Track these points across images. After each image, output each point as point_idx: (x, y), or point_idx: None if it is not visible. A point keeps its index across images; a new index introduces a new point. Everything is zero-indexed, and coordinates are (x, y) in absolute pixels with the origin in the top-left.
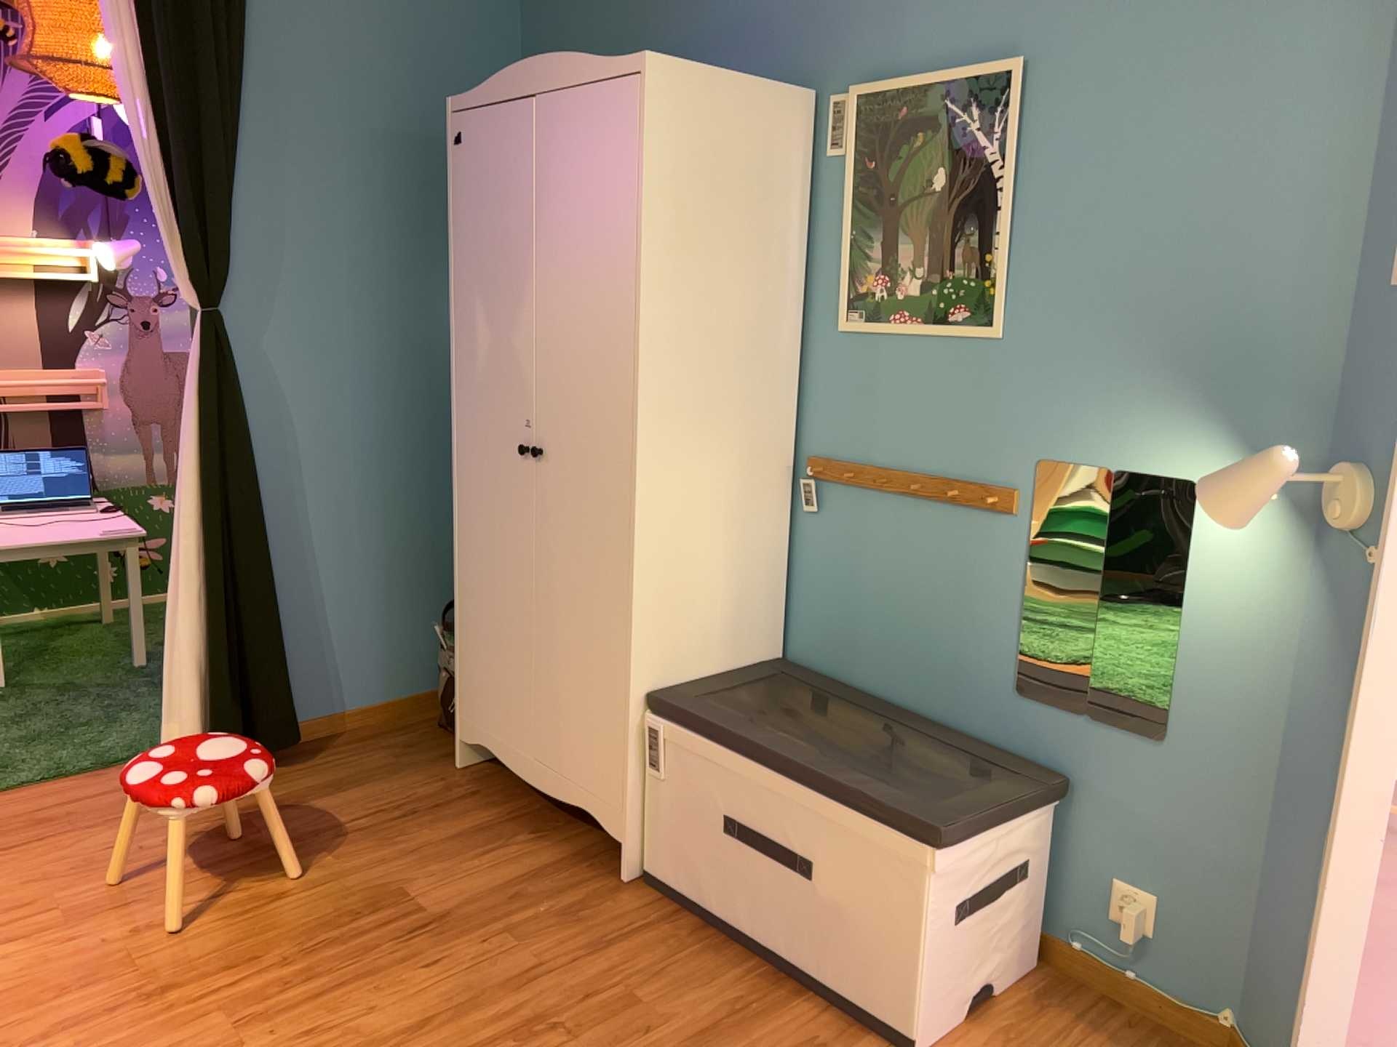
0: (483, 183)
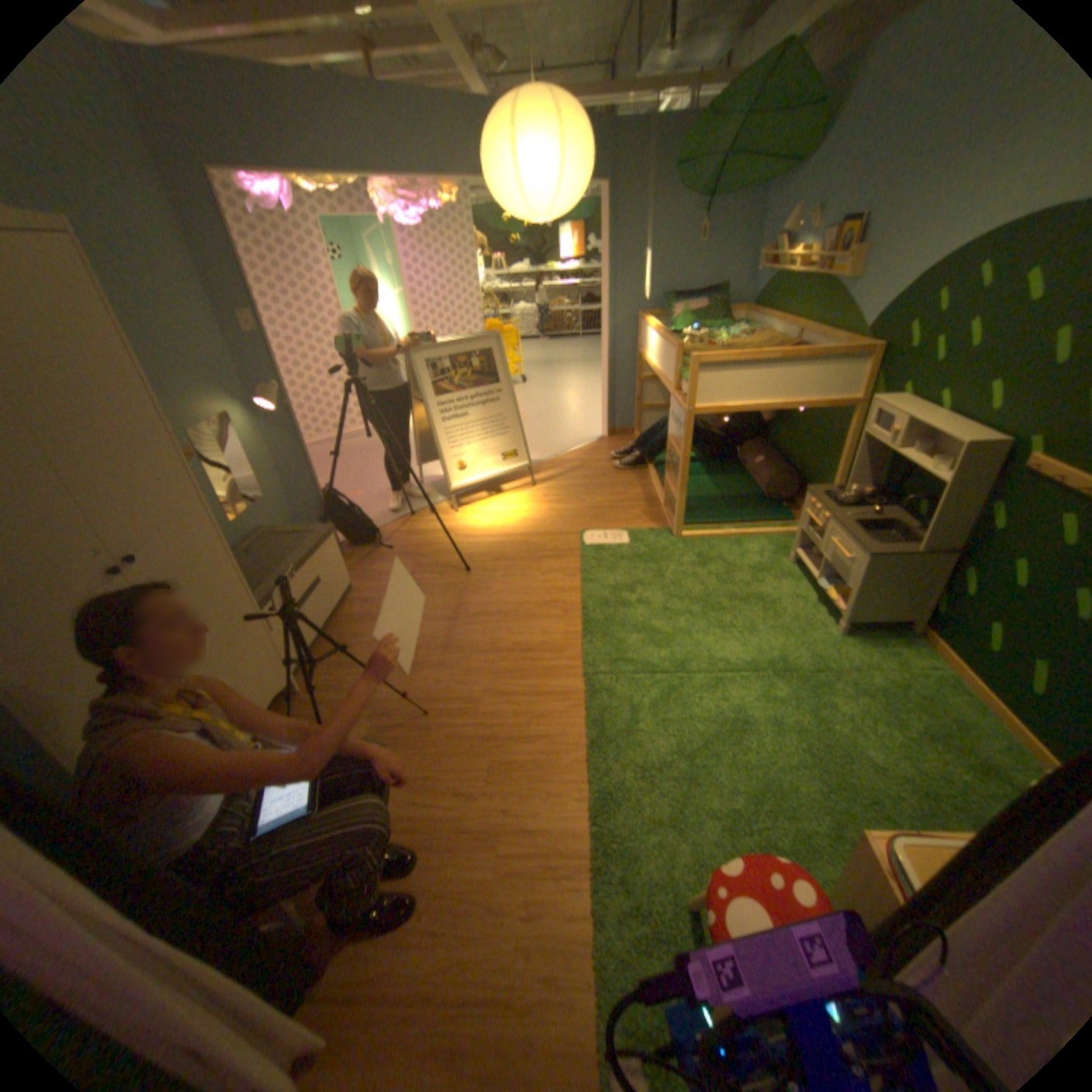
0: None
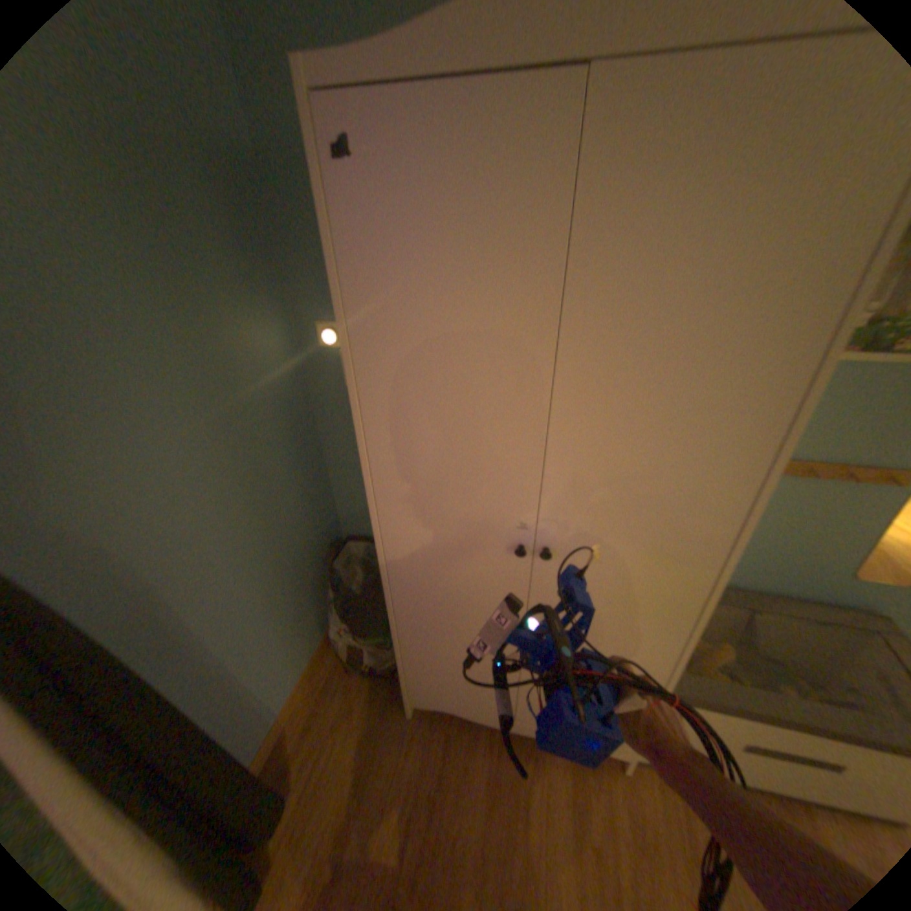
0: (425, 227)
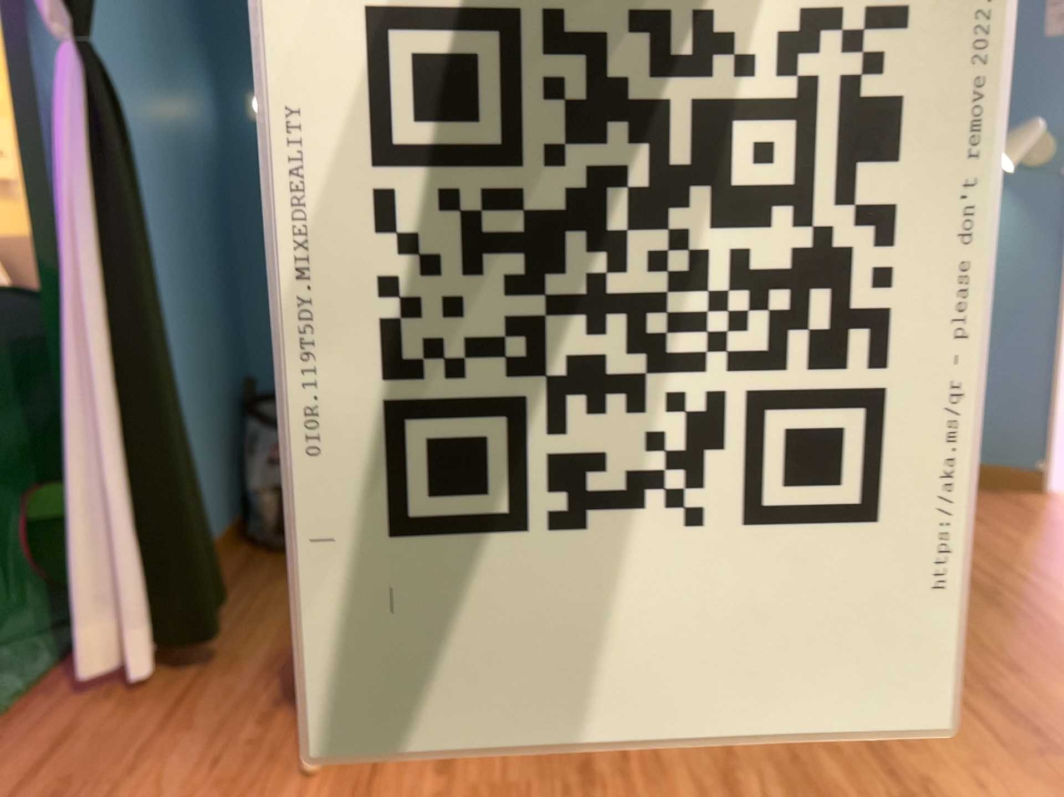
0: None
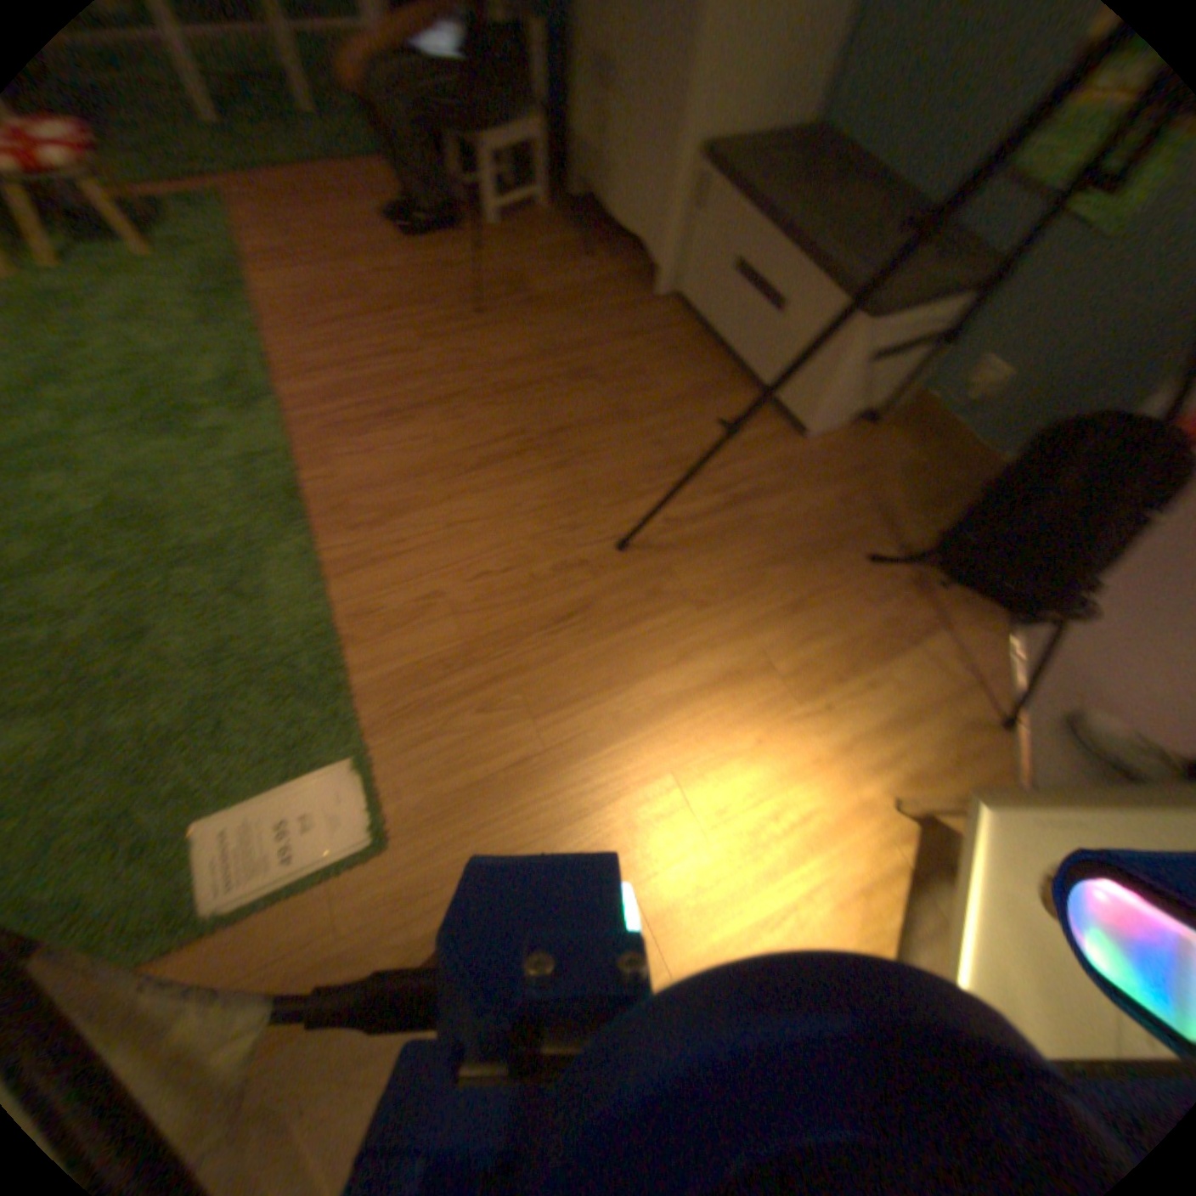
0: None
